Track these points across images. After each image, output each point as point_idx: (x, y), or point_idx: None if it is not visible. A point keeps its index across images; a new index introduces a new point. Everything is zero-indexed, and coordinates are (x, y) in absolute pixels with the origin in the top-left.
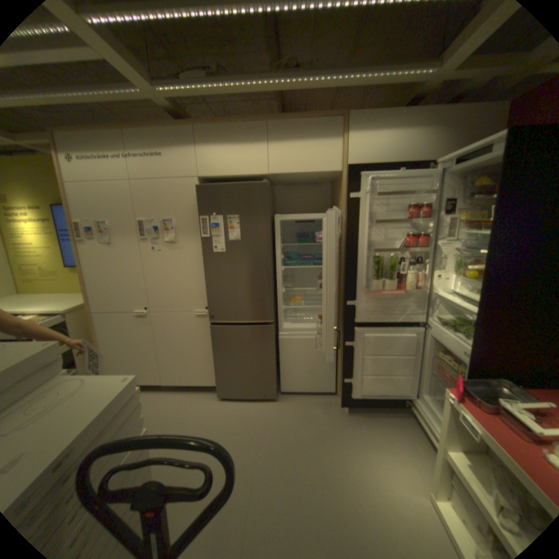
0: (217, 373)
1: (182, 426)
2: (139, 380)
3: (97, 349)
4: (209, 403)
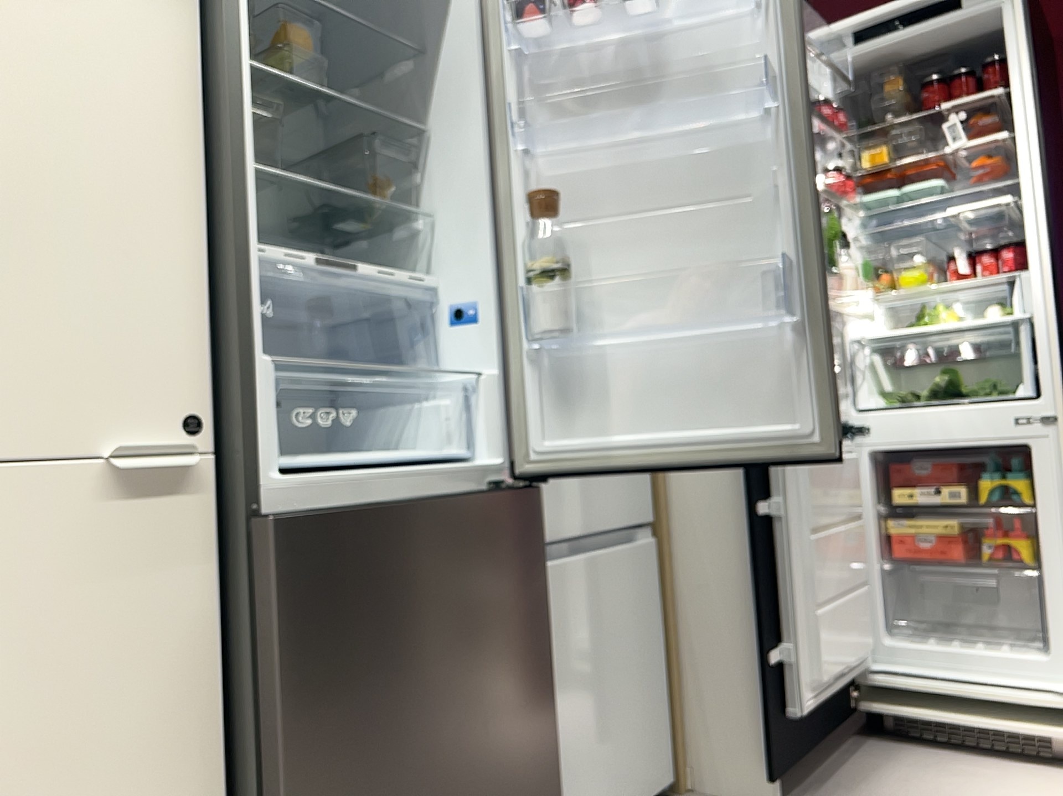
0: None
1: None
2: None
3: None
4: None
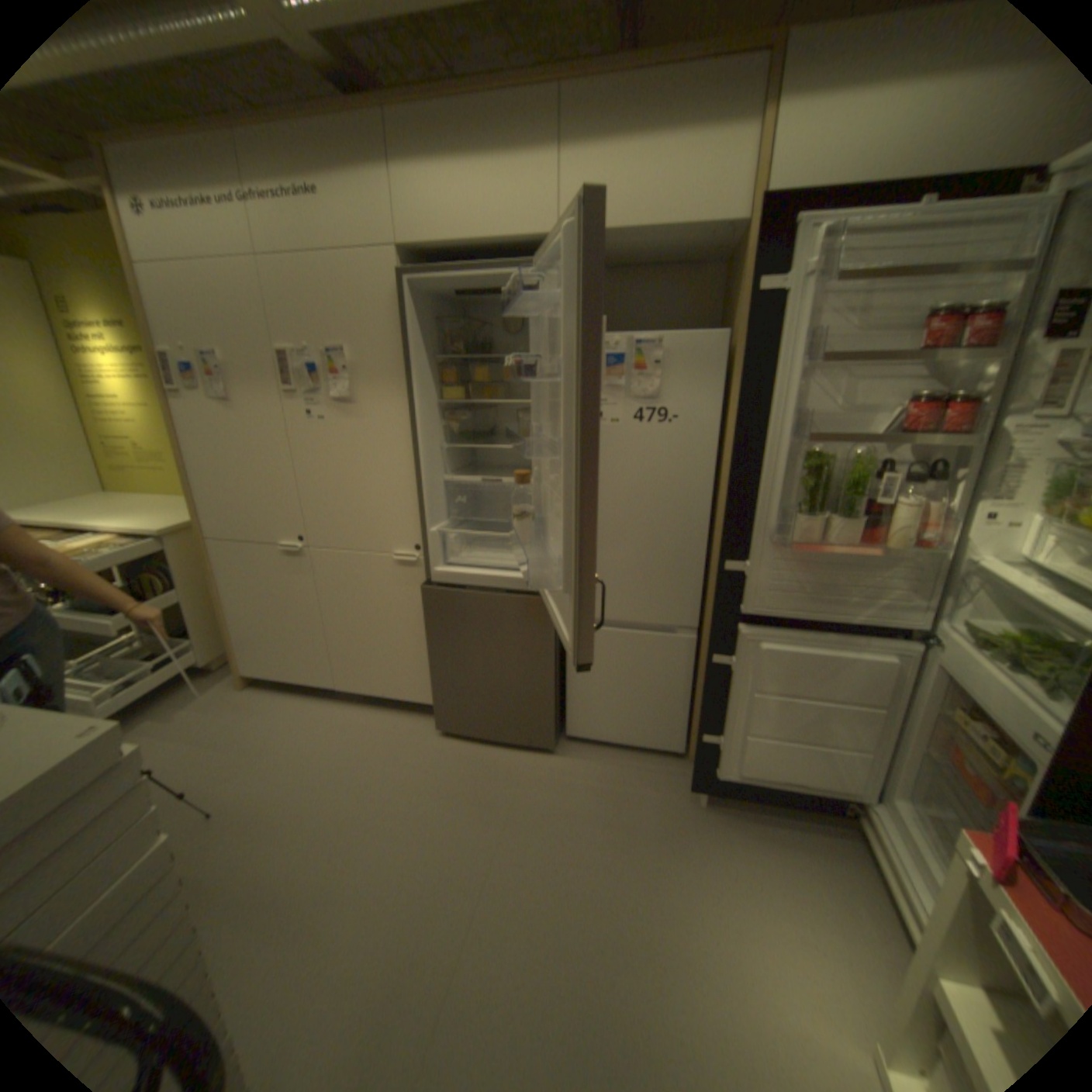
0: (437, 683)
1: (360, 778)
2: (297, 674)
3: (222, 609)
4: (421, 737)
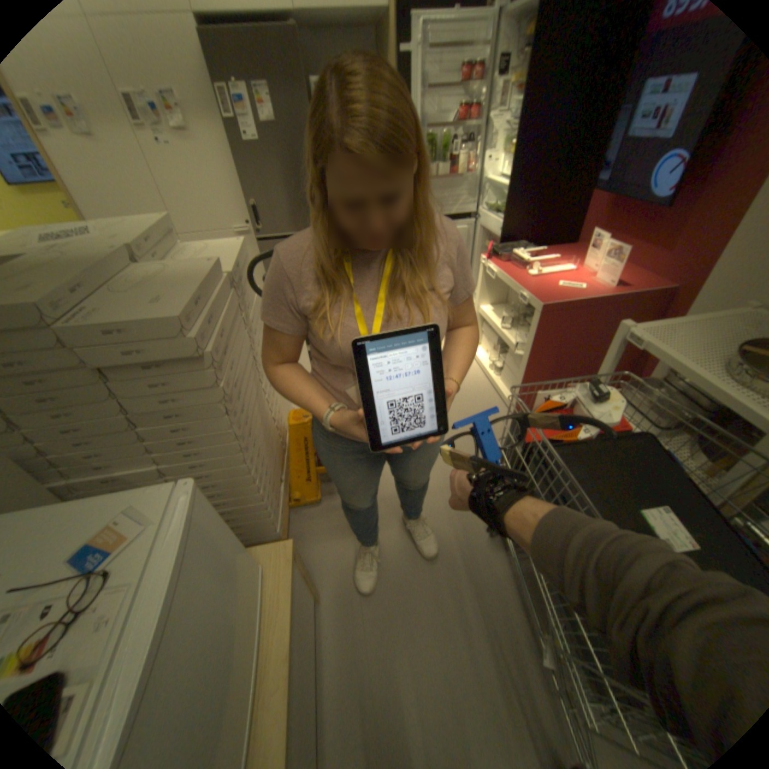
0: None
1: None
2: None
3: None
4: None
